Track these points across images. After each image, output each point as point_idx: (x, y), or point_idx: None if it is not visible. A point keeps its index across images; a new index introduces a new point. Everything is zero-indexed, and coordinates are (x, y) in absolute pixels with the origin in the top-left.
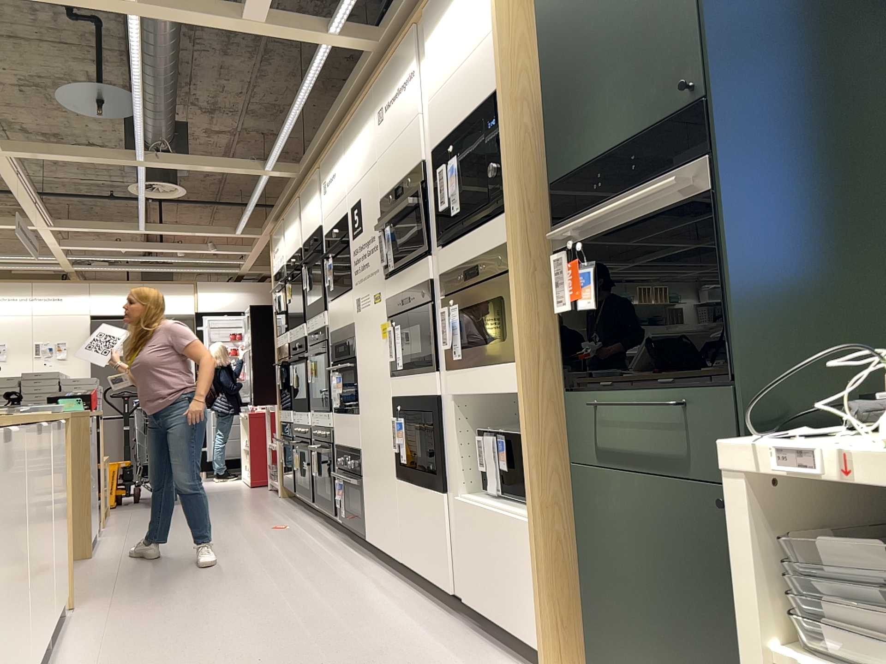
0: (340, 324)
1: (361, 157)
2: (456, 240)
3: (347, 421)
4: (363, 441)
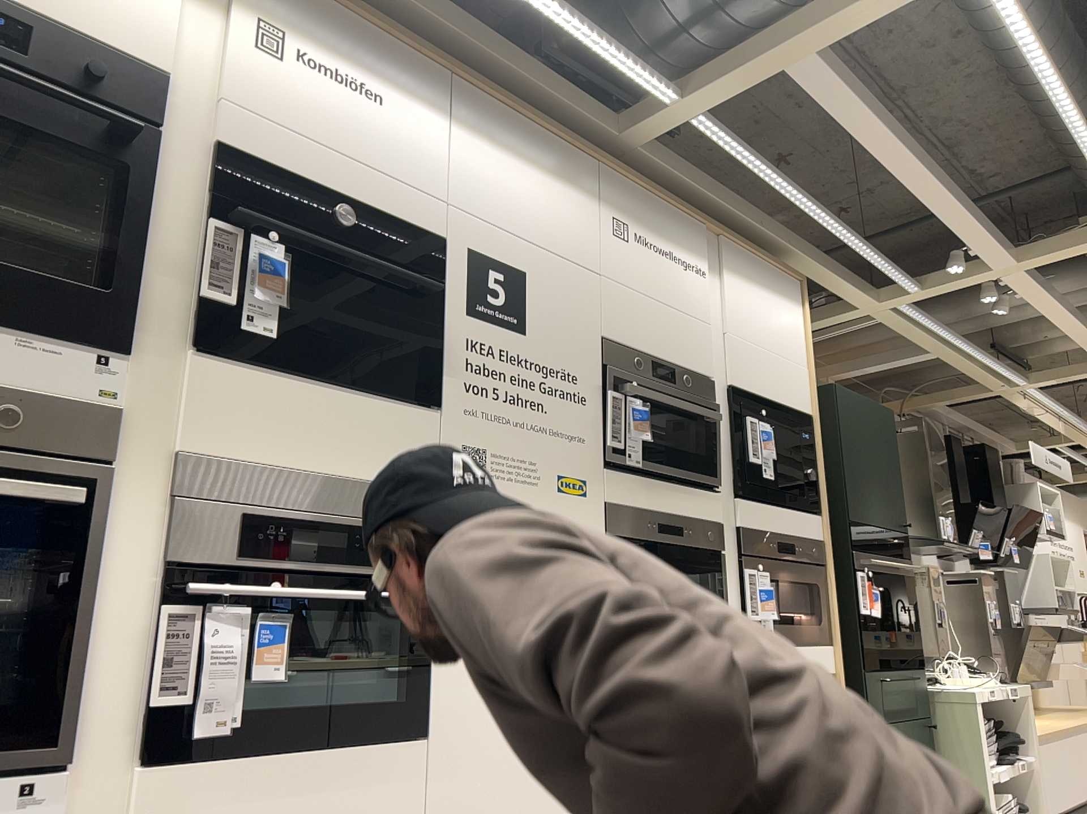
0: (324, 463)
1: (539, 208)
2: (760, 502)
3: (325, 774)
4: (452, 809)
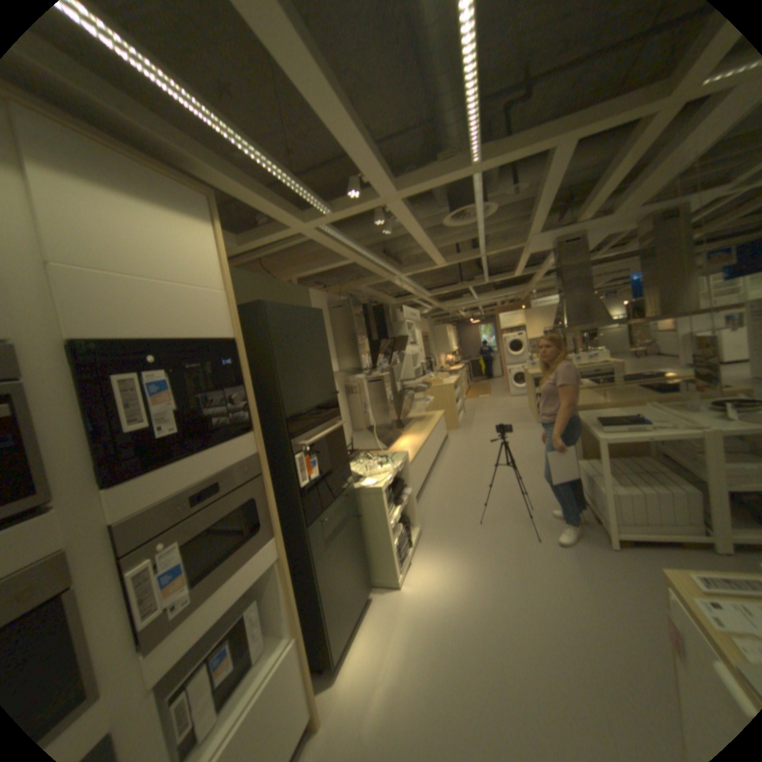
0: None
1: None
2: (155, 470)
3: None
4: None
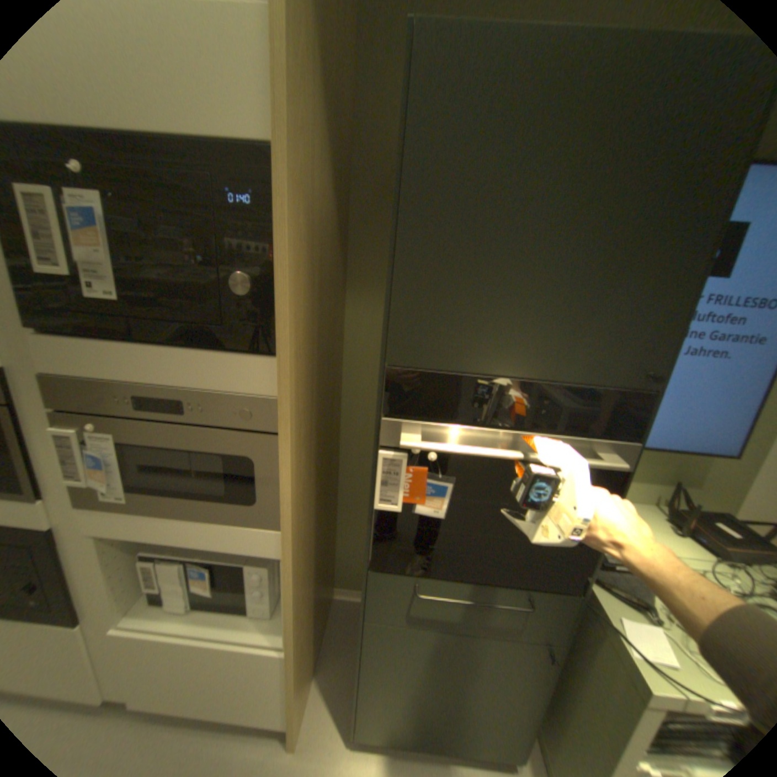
0: None
1: None
2: (90, 338)
3: None
4: None
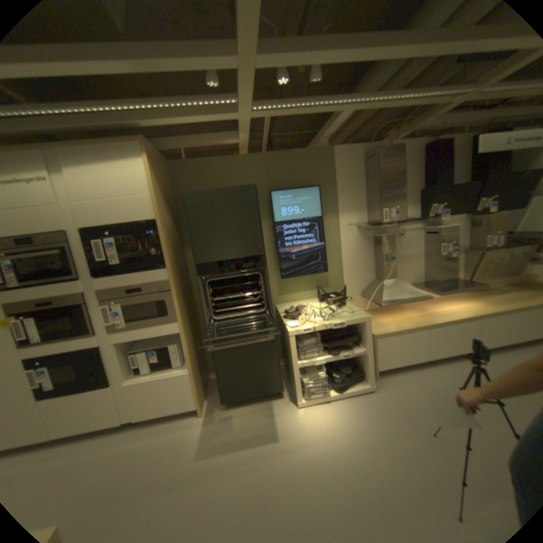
0: None
1: None
2: (111, 277)
3: None
4: None
